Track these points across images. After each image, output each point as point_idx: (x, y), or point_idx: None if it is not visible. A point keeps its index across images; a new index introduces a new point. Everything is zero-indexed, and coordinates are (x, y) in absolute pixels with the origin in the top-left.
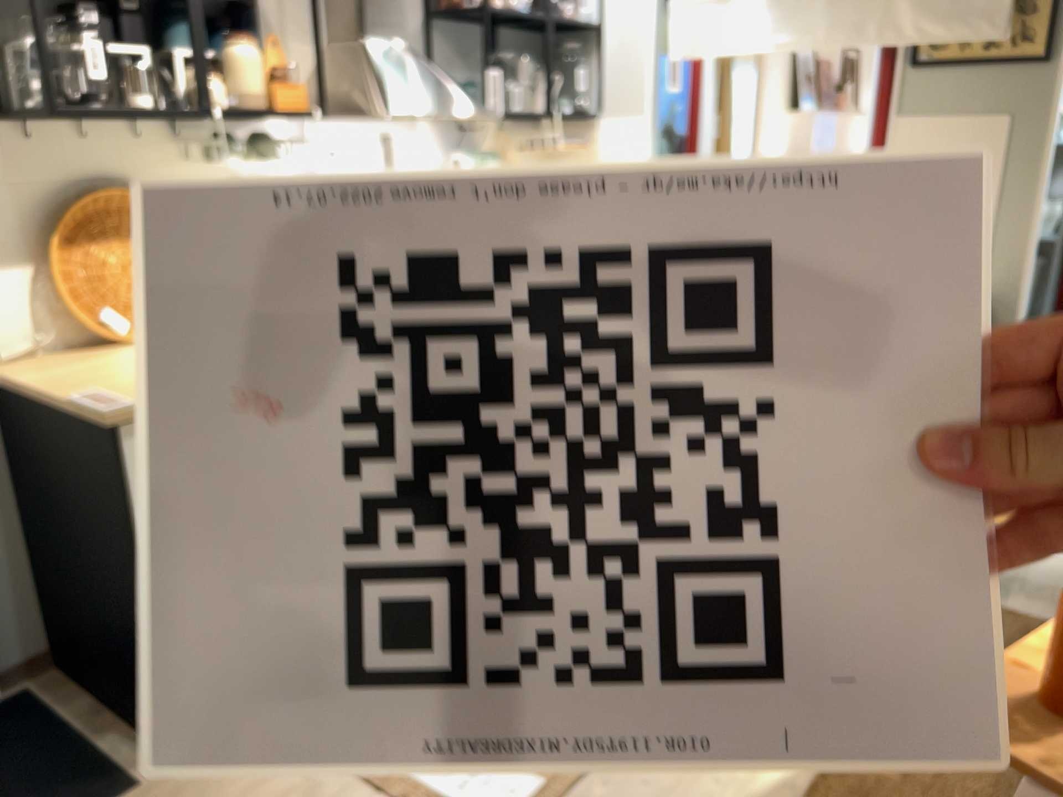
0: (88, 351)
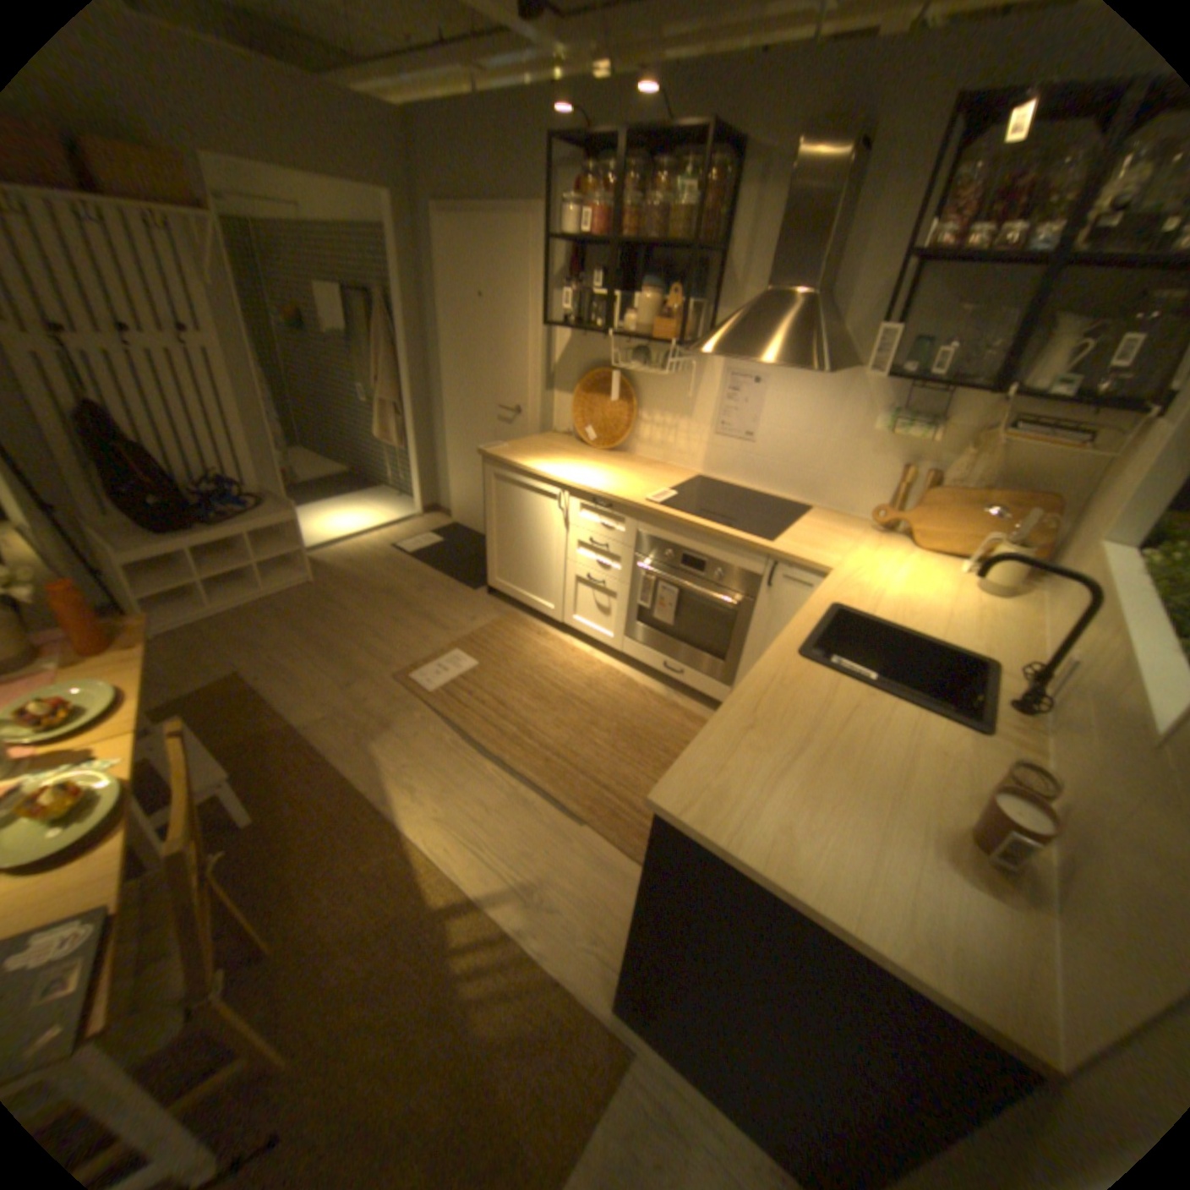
0: (581, 442)
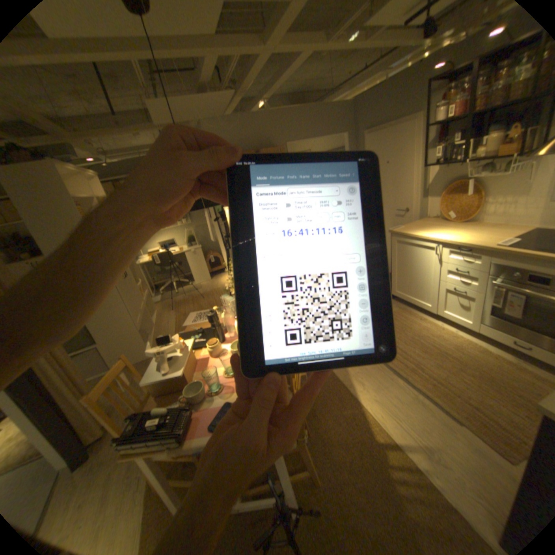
0: (445, 220)
